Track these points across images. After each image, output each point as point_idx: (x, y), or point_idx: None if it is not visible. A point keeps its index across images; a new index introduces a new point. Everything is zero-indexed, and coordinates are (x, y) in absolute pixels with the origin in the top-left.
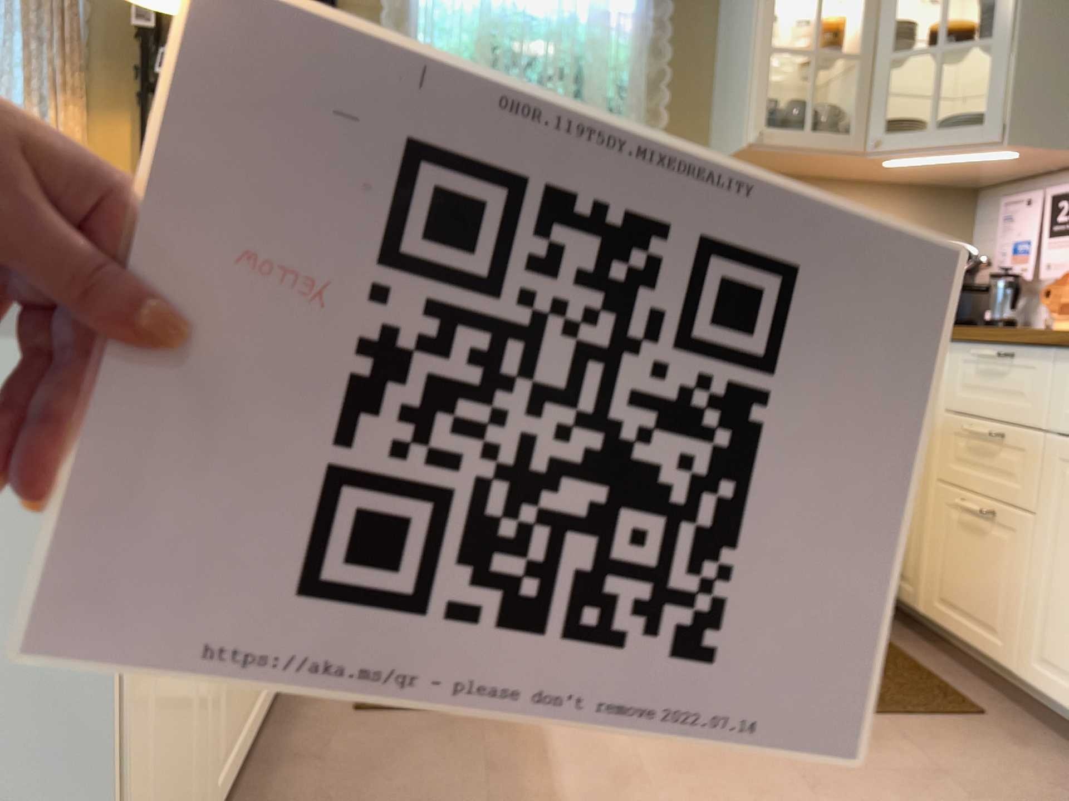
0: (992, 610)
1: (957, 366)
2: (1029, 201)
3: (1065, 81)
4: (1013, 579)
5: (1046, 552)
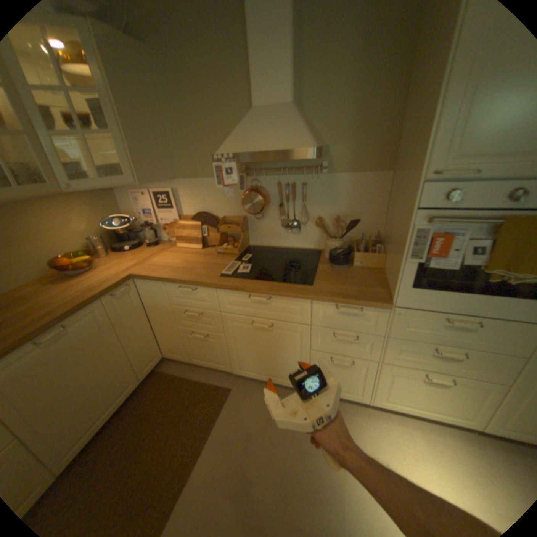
0: (216, 358)
1: (169, 289)
2: (141, 193)
3: (147, 151)
4: (221, 350)
5: (231, 343)
